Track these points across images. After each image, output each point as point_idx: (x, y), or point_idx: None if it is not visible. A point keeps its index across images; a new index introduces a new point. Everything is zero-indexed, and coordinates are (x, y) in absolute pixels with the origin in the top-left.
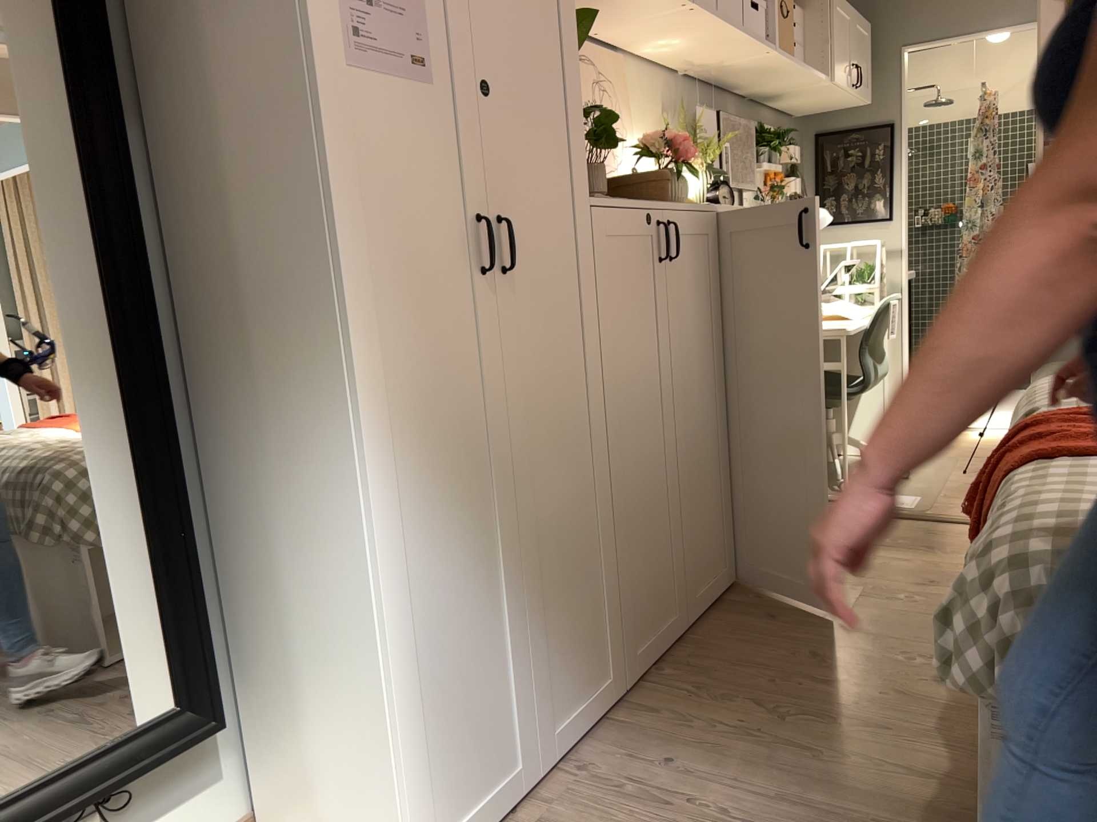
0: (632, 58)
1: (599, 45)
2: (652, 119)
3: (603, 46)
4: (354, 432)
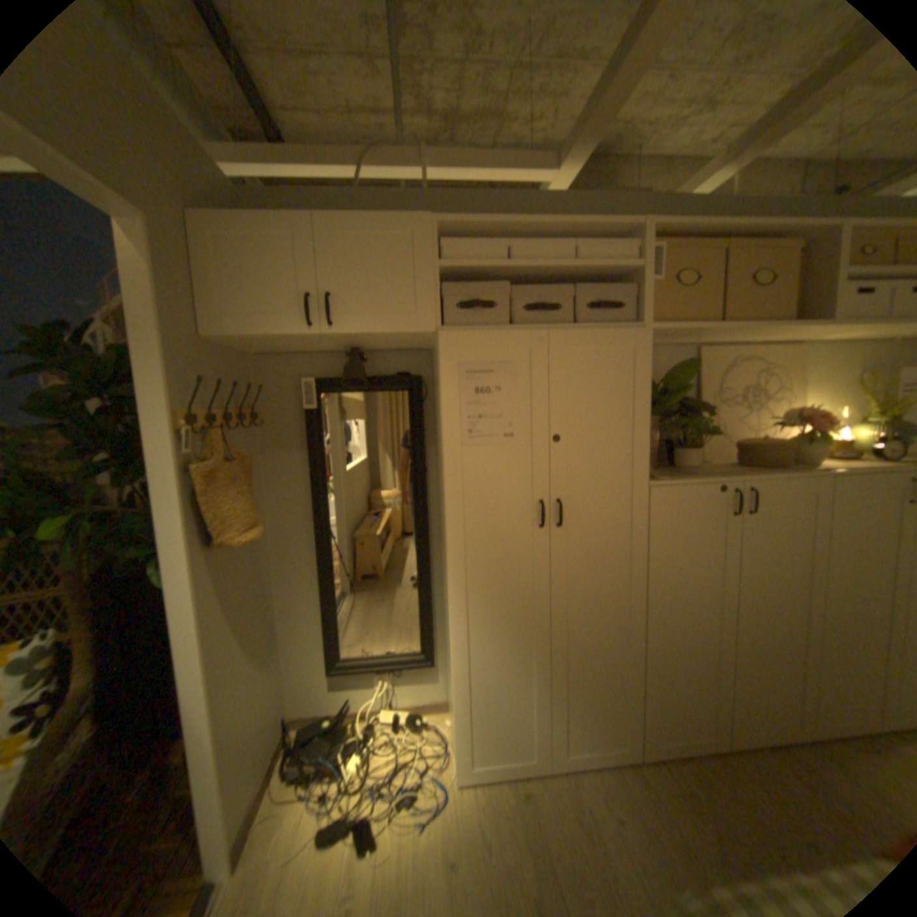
0: (821, 344)
1: (775, 345)
2: (844, 382)
3: (782, 344)
4: (450, 593)
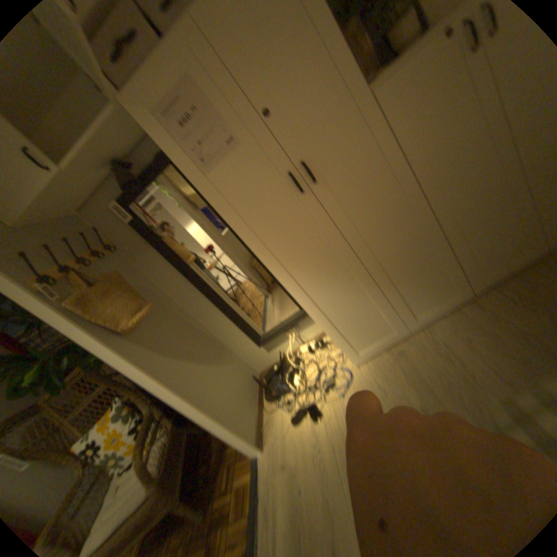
0: None
1: None
2: None
3: None
4: (274, 272)
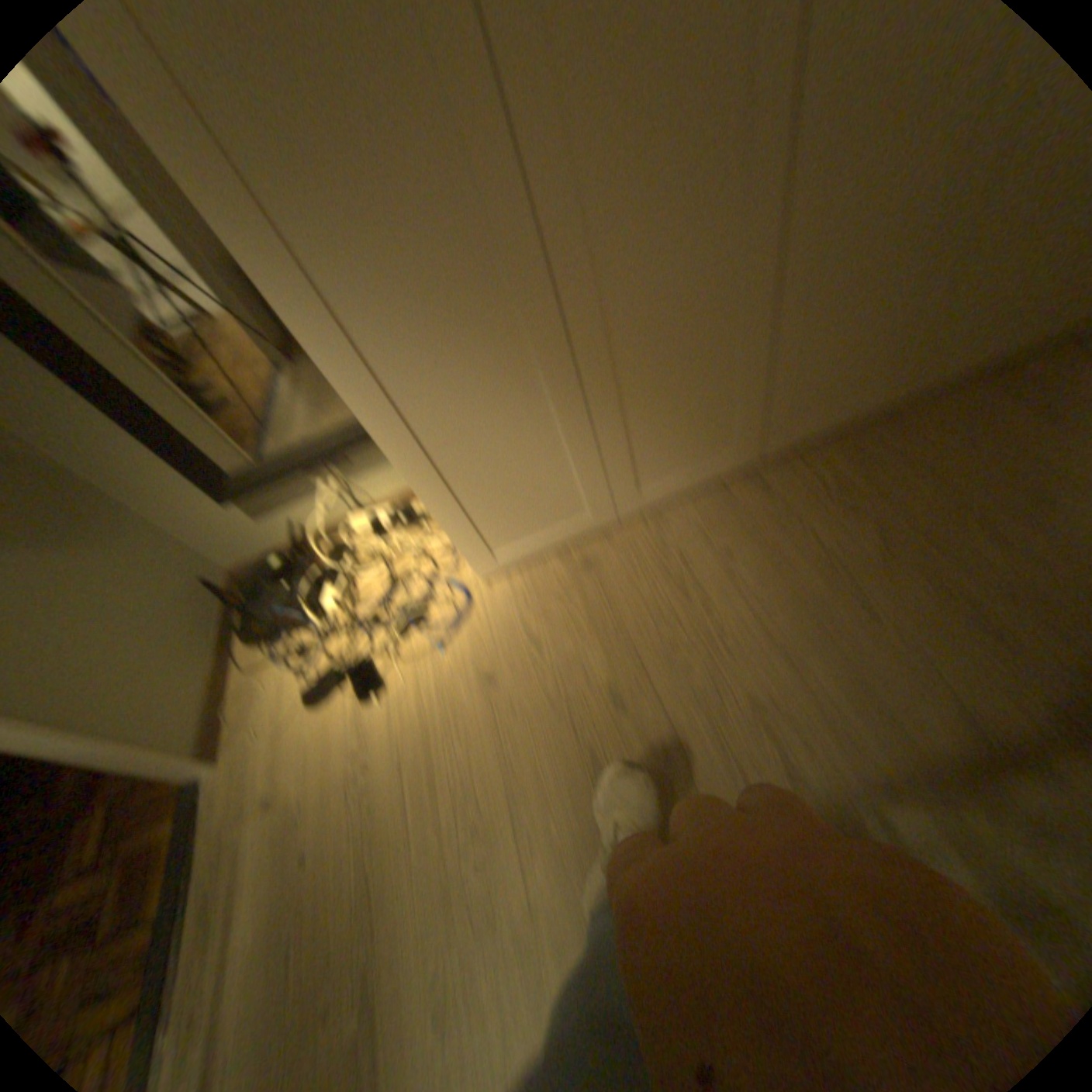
0: None
1: None
2: None
3: None
4: (246, 262)
